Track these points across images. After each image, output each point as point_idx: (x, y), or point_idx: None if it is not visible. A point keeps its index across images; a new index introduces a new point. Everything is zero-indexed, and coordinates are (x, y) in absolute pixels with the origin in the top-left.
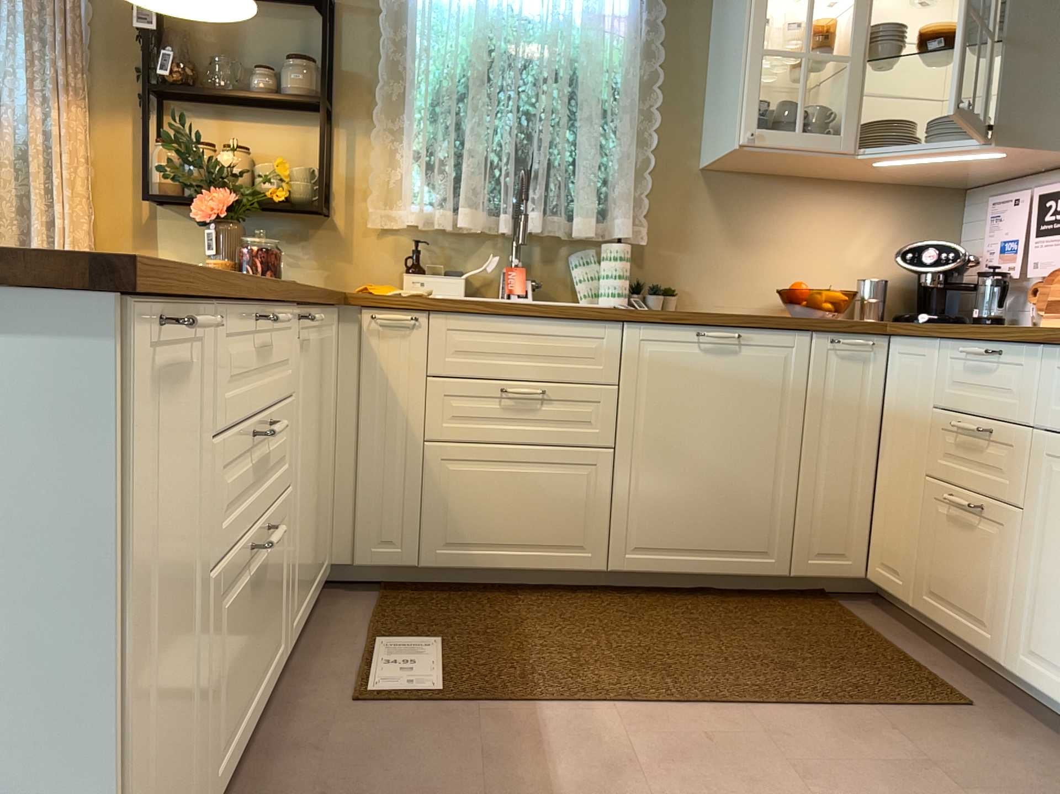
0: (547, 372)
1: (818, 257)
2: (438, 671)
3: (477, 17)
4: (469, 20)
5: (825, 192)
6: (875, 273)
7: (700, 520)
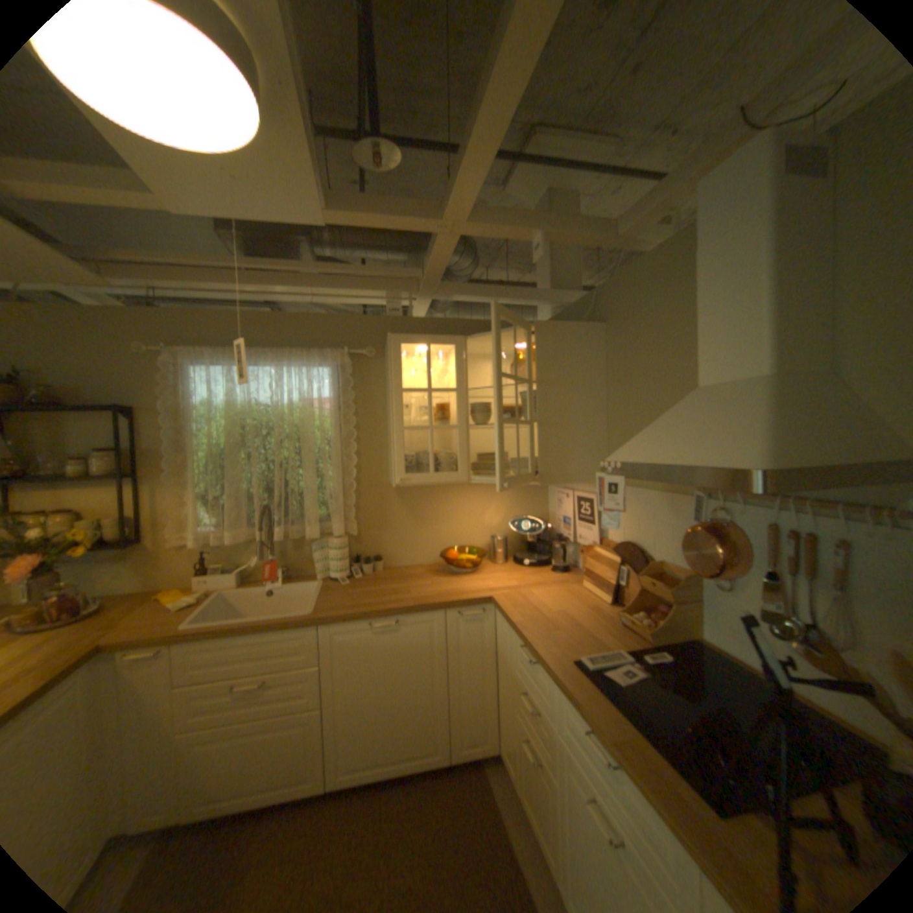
0: (265, 668)
1: (467, 524)
2: None
3: (227, 411)
4: (225, 410)
5: (466, 486)
6: (501, 528)
7: (385, 744)
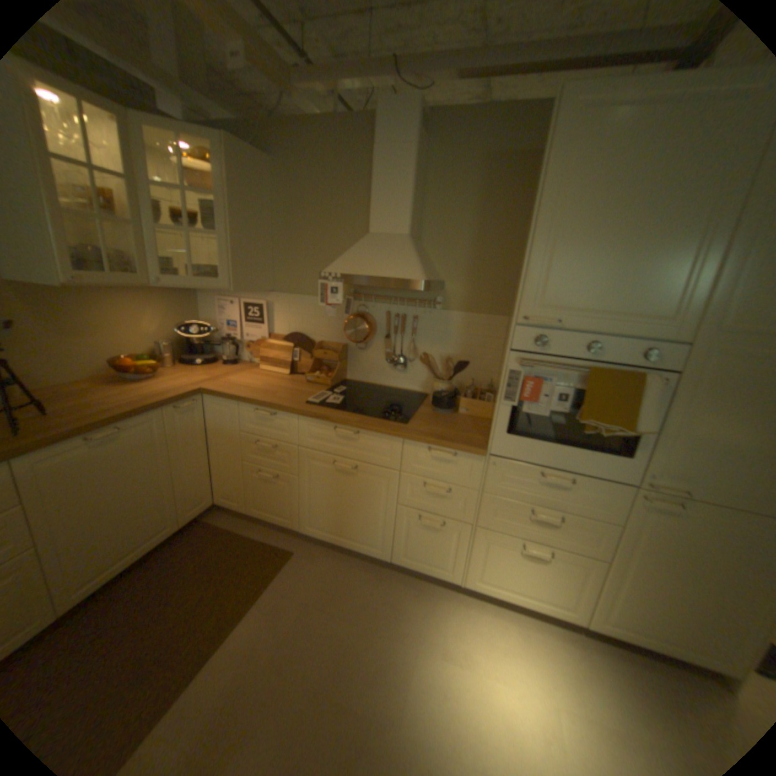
0: None
1: (122, 333)
2: None
3: None
4: None
5: (115, 292)
6: (158, 336)
7: (120, 542)
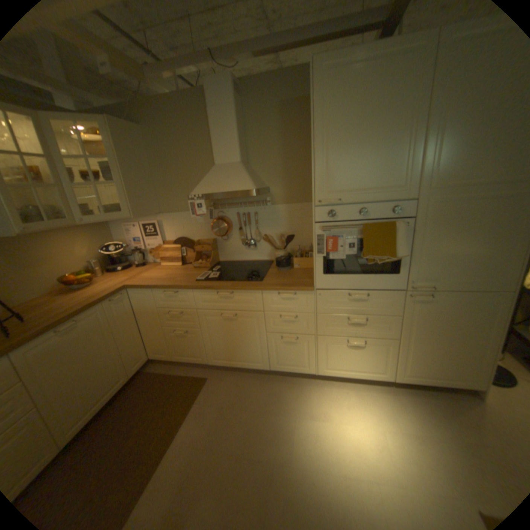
0: None
1: (64, 259)
2: None
3: None
4: None
5: (53, 233)
6: (89, 256)
7: (92, 394)
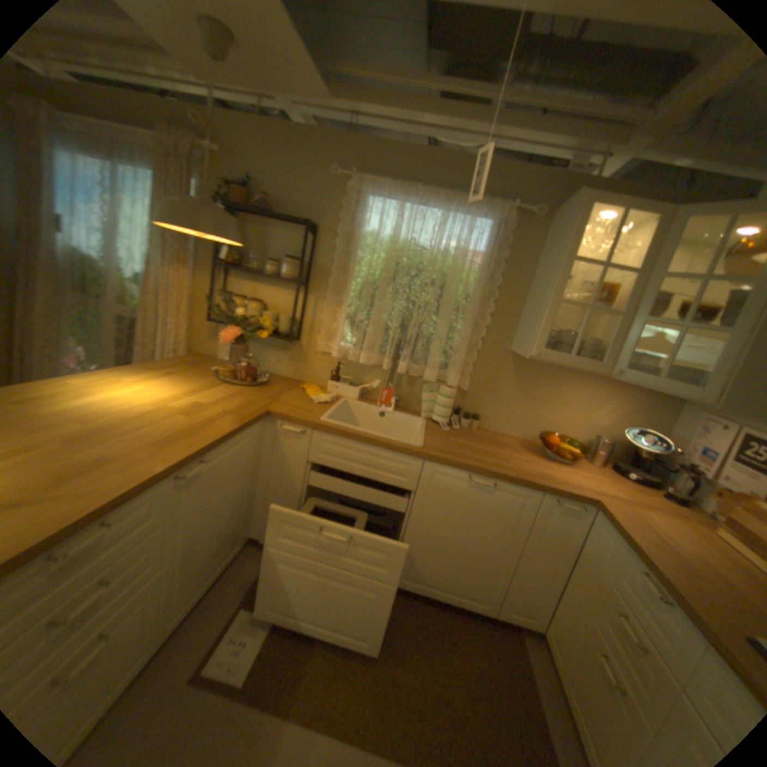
0: (374, 476)
1: (573, 415)
2: (254, 660)
3: (390, 244)
4: (387, 244)
5: (588, 377)
6: (609, 432)
7: (448, 576)
